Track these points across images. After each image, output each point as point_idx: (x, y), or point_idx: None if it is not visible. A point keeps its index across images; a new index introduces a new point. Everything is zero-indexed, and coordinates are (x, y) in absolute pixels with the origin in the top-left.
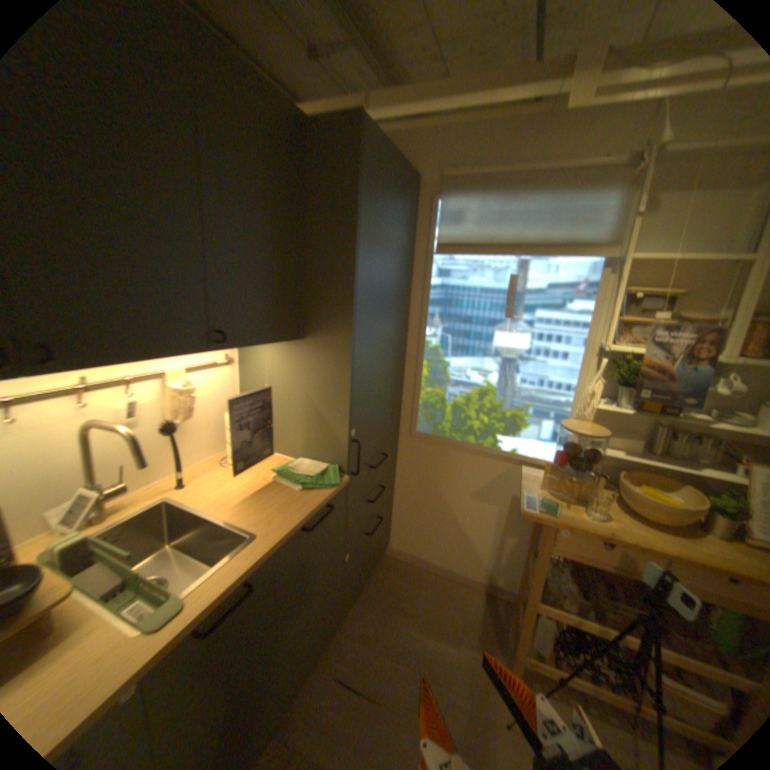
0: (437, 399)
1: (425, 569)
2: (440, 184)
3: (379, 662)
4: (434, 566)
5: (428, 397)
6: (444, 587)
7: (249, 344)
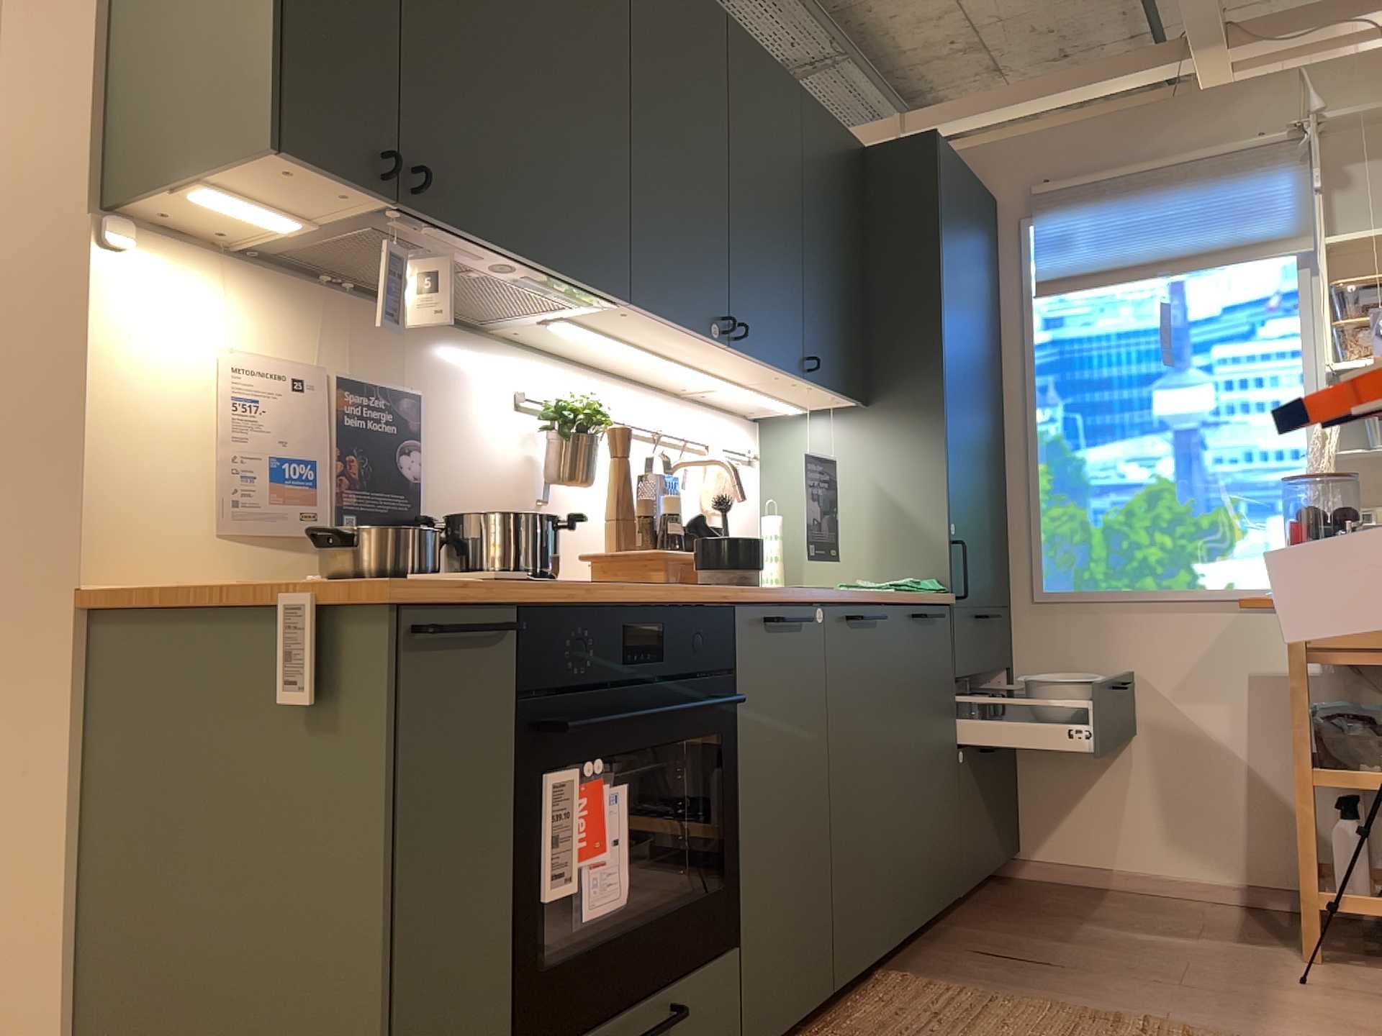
0: (1073, 523)
1: (1105, 884)
2: (1025, 206)
3: (1047, 943)
4: (1123, 871)
5: (1056, 523)
6: (1151, 899)
7: (820, 391)
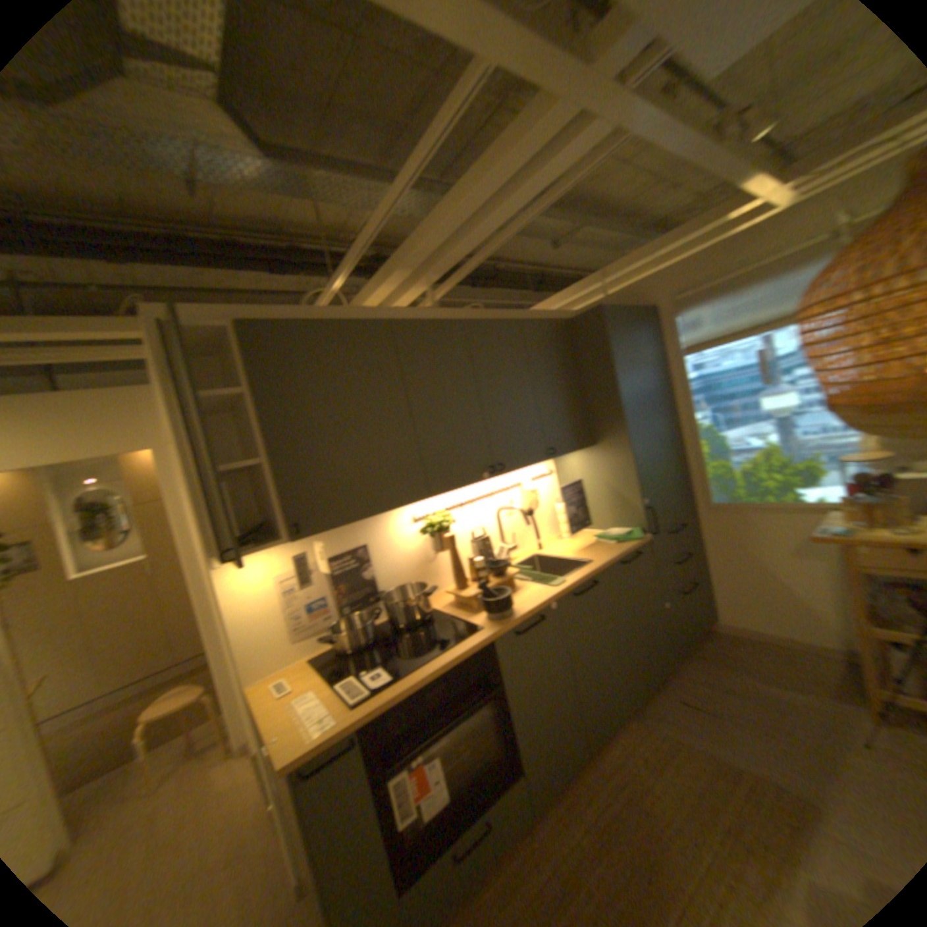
0: (724, 469)
1: (765, 642)
2: (673, 305)
3: (720, 697)
4: (774, 637)
5: (715, 470)
6: (789, 655)
7: (564, 454)
